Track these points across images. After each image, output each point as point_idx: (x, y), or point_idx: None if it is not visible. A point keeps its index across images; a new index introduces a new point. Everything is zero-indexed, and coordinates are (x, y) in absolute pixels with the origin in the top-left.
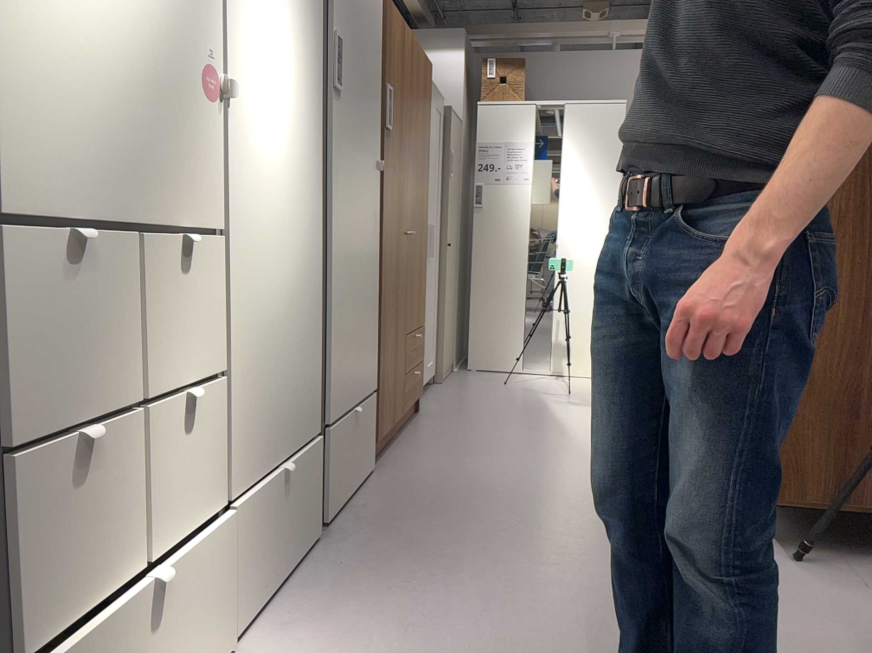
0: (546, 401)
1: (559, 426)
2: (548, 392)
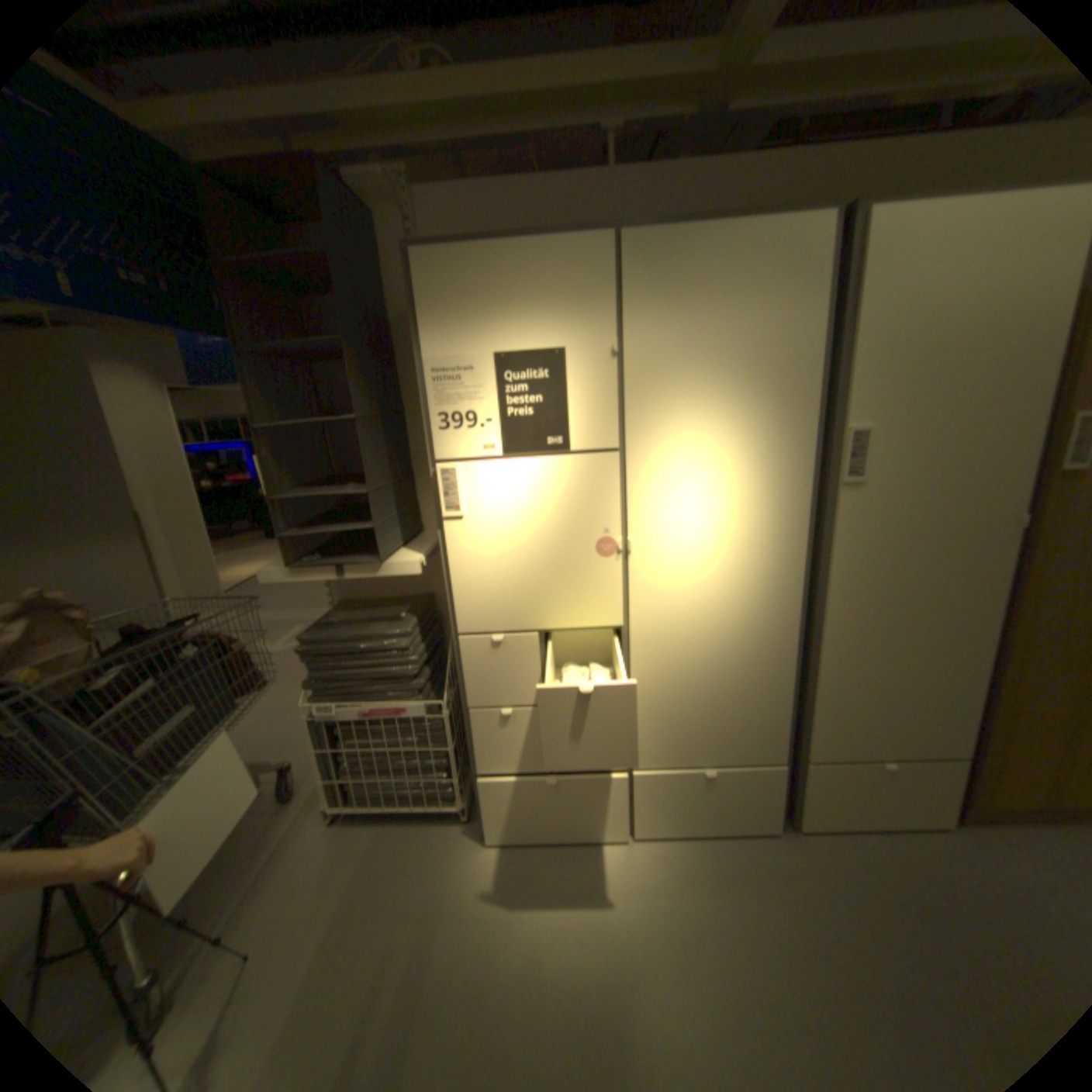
0: None
1: None
2: None
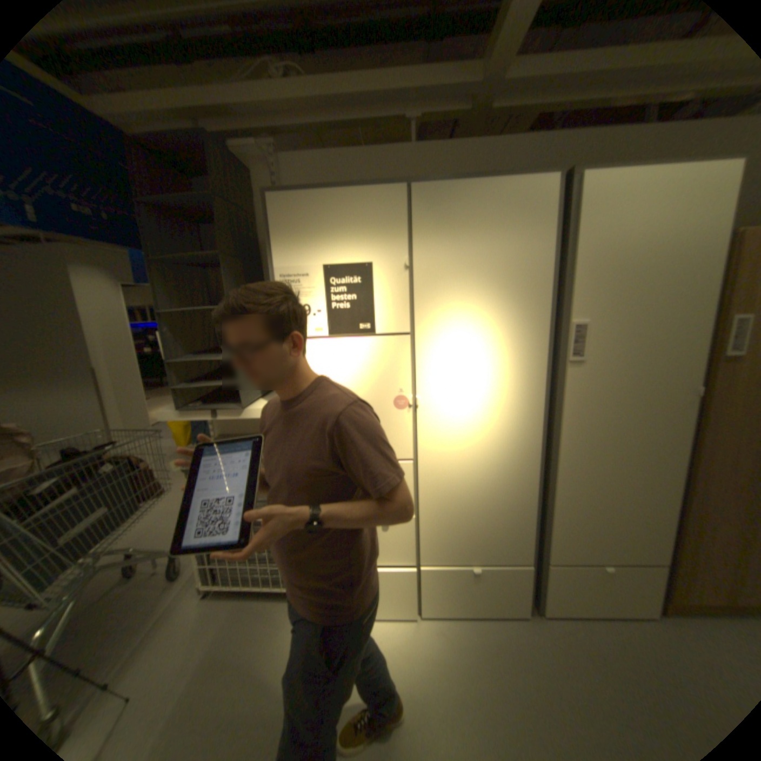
0: None
1: None
2: None
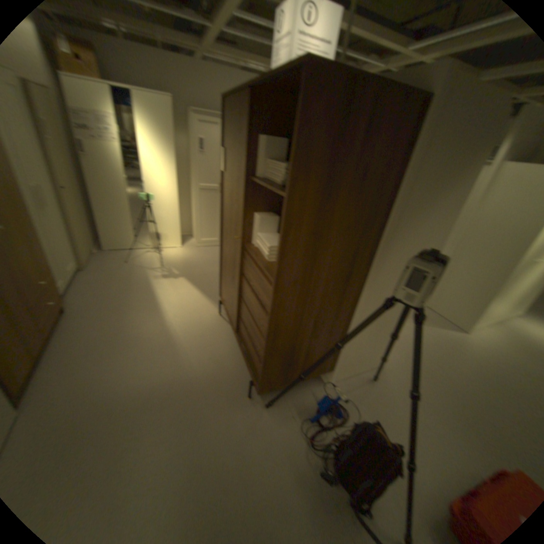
0: (151, 278)
1: (158, 304)
2: (153, 267)
